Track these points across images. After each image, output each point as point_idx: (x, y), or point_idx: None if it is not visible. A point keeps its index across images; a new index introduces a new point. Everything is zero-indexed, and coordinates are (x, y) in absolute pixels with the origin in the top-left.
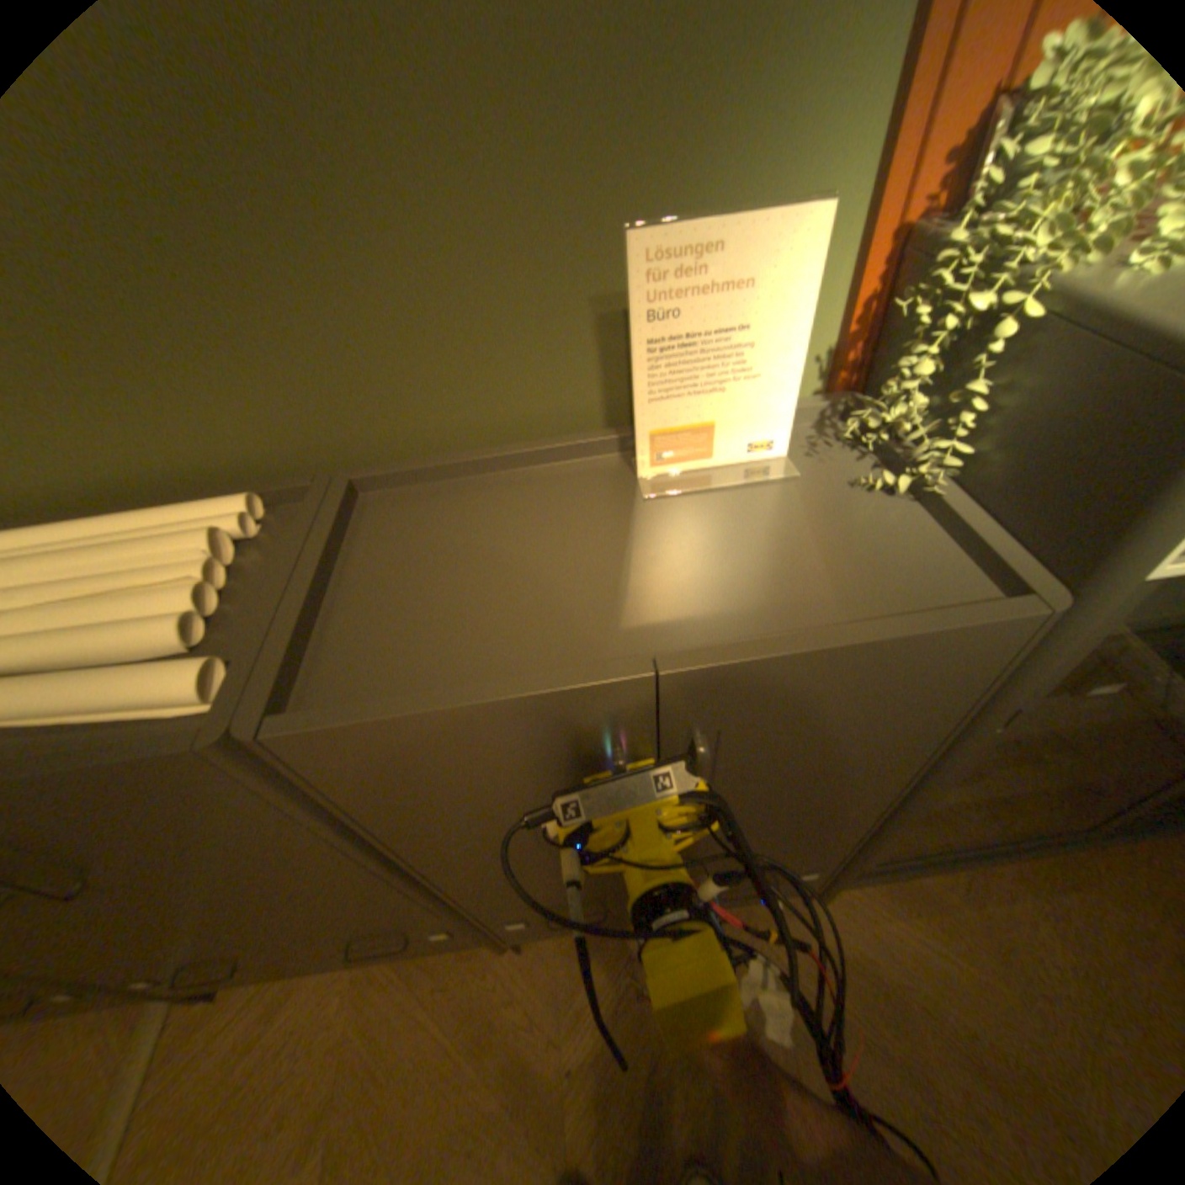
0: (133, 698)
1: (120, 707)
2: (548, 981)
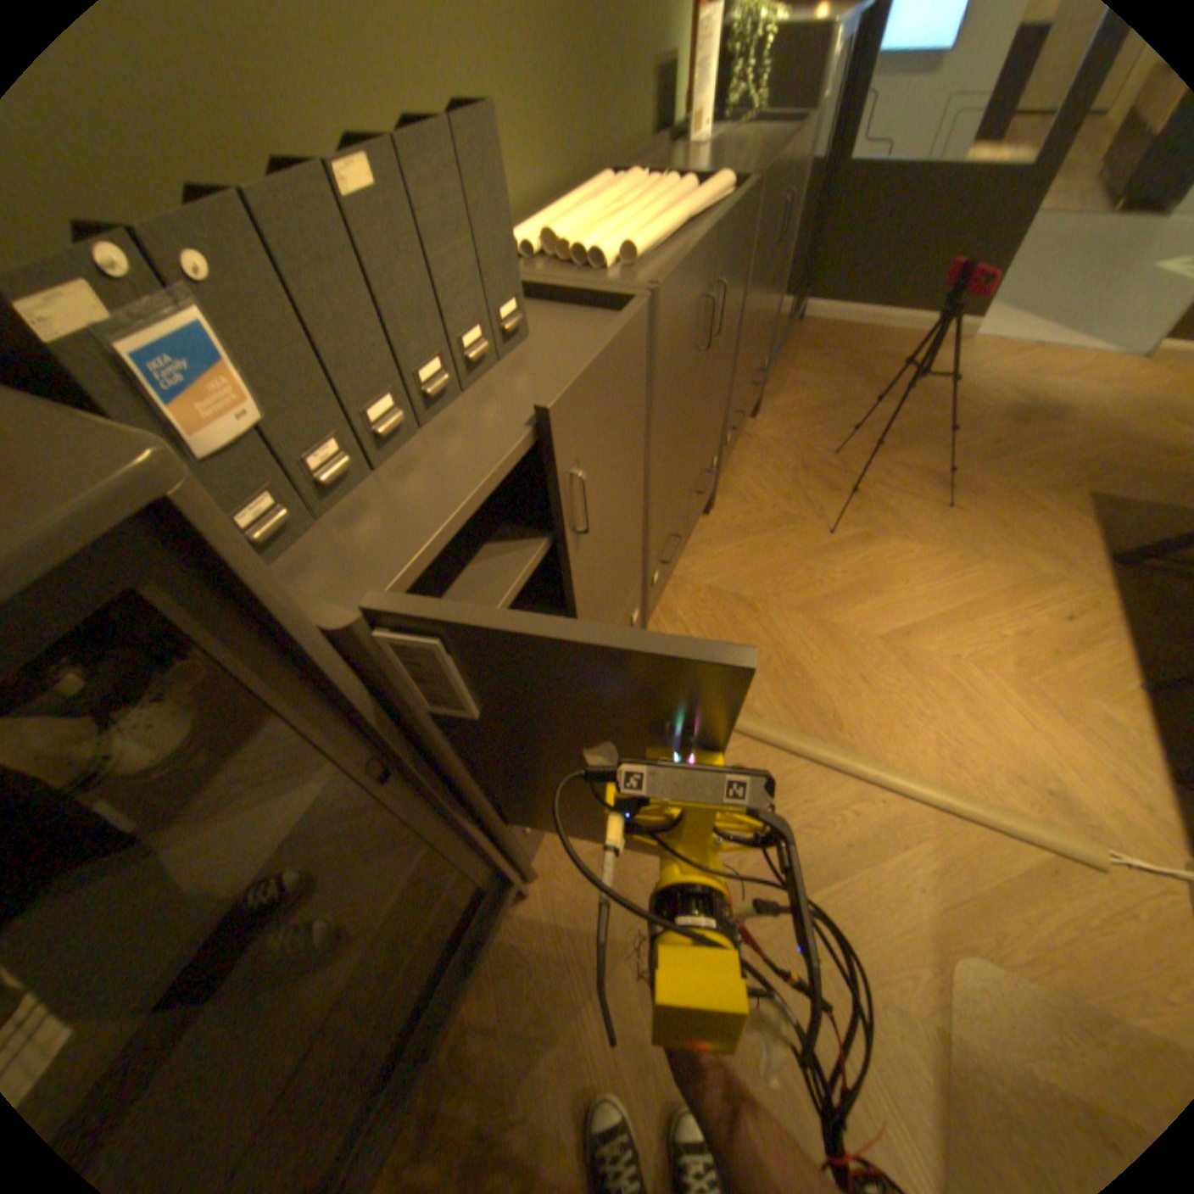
0: (726, 183)
1: (725, 188)
2: (731, 502)
